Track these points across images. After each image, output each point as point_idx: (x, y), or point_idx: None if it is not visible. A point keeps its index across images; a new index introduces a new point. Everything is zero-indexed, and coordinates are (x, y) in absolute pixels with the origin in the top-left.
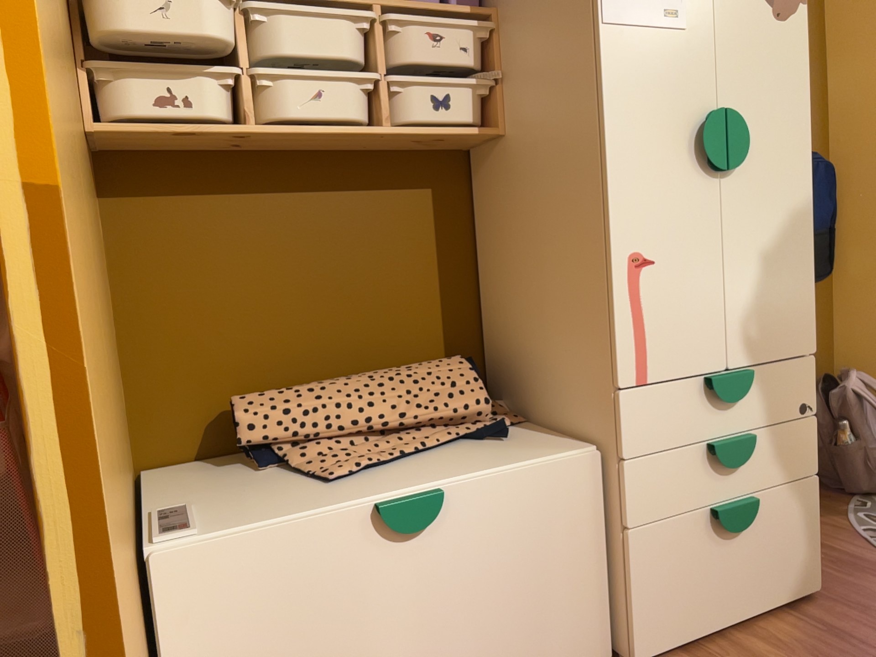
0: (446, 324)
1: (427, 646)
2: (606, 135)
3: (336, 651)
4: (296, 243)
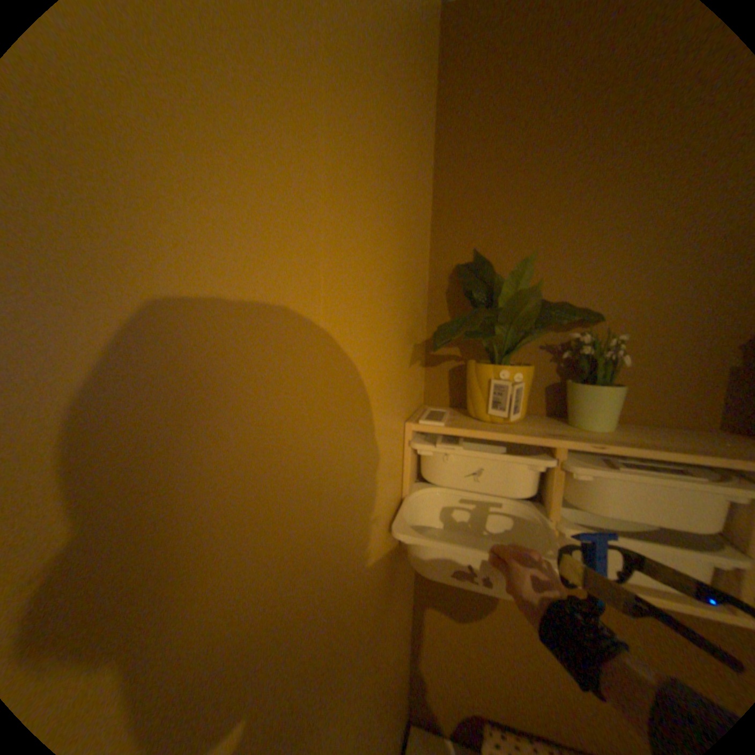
0: None
1: None
2: None
3: None
4: None
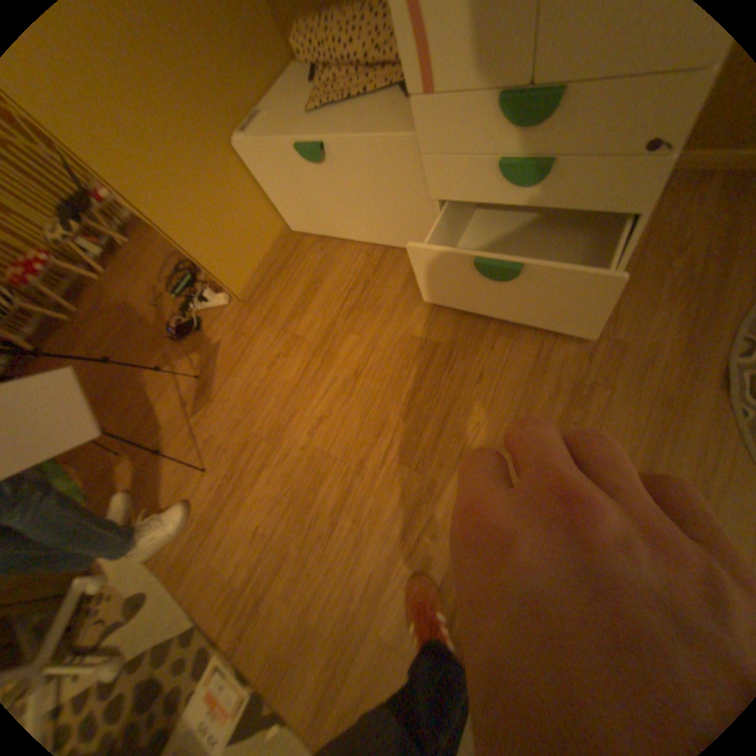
0: None
1: (345, 210)
2: None
3: (309, 197)
4: None
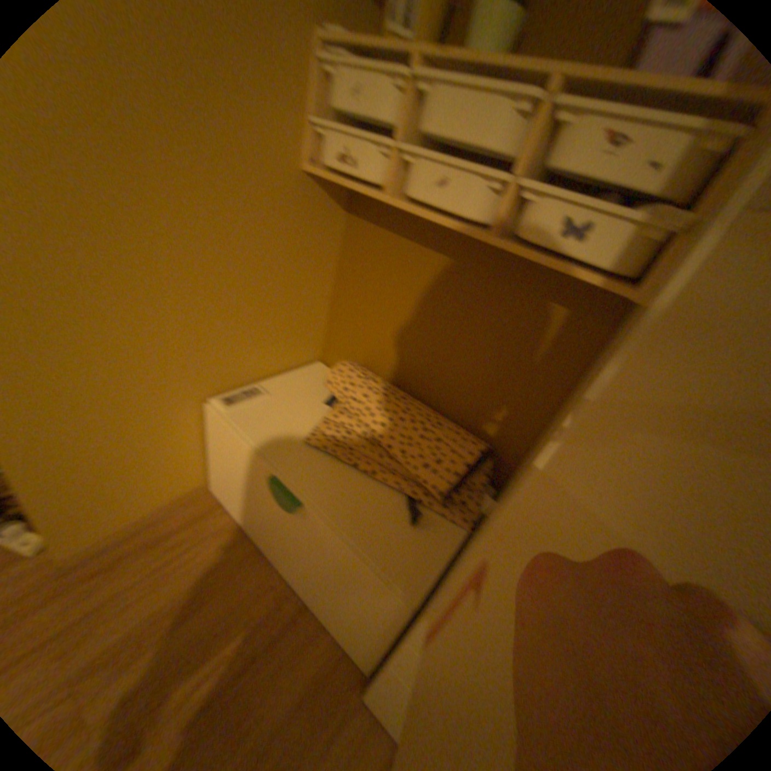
0: (504, 418)
1: (283, 546)
2: (581, 414)
3: (253, 502)
4: (431, 294)
